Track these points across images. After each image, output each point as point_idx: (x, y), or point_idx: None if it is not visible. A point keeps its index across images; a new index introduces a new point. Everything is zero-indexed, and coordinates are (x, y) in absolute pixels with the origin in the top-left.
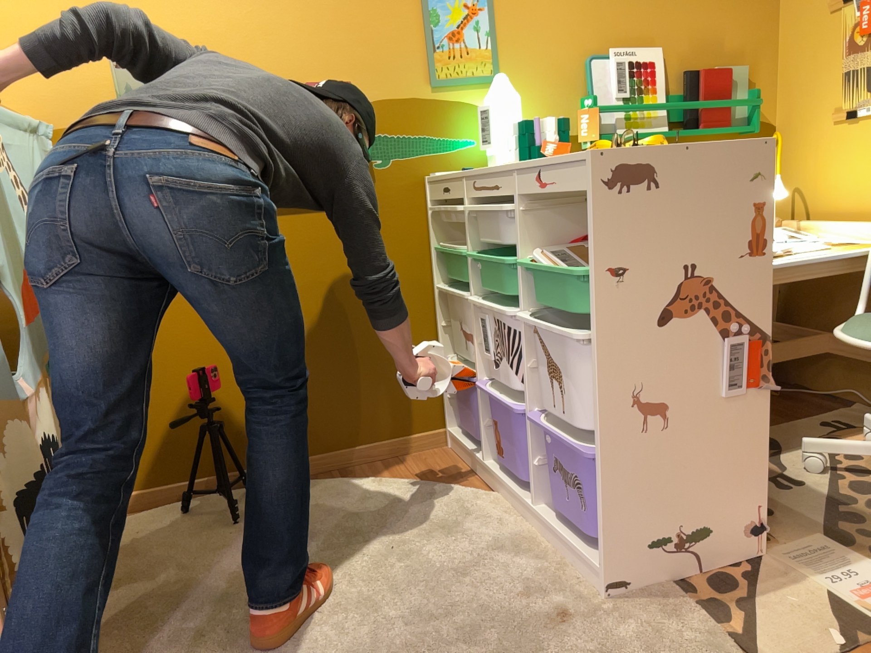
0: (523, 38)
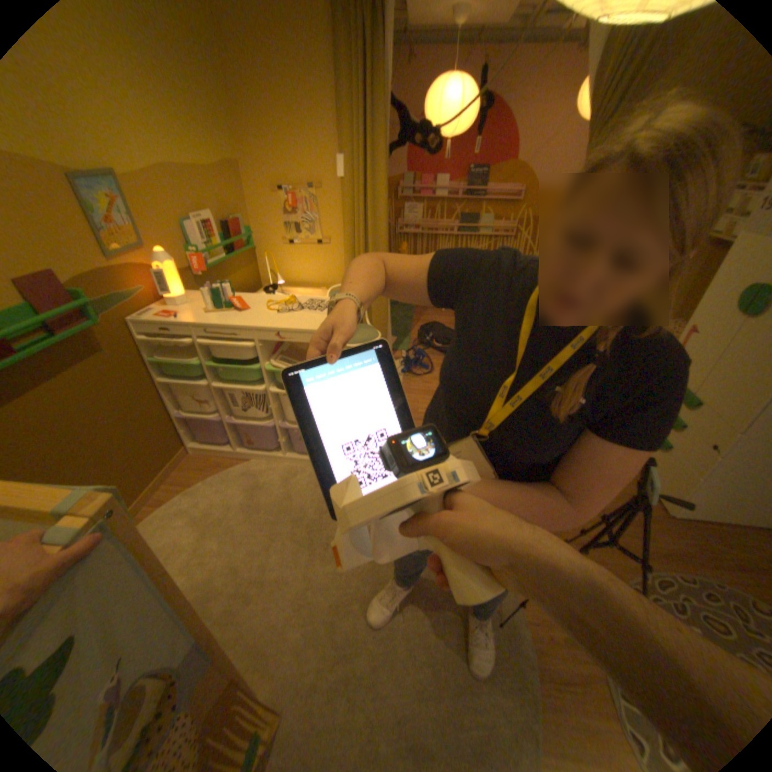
0: (145, 213)
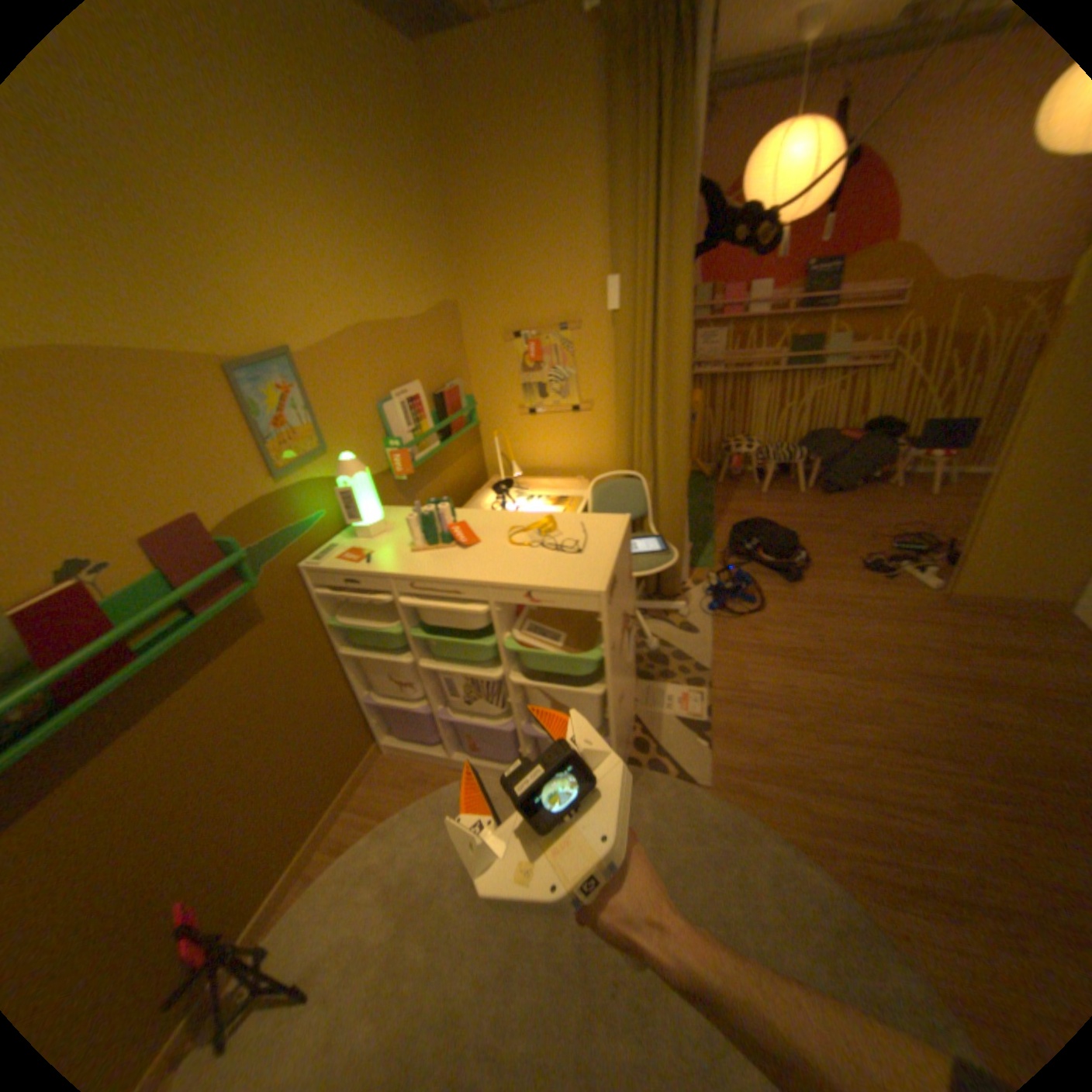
0: (332, 401)
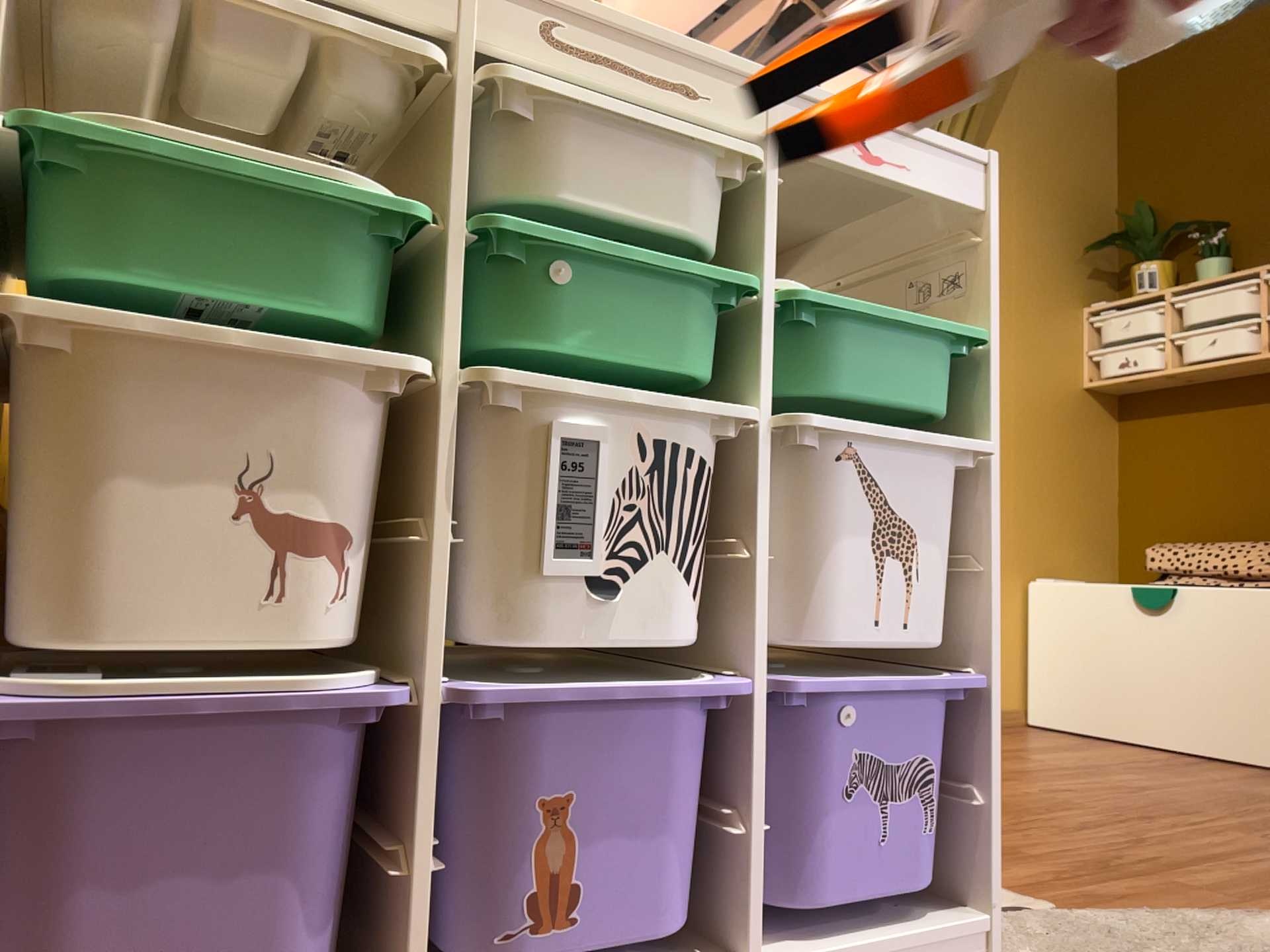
0: None
